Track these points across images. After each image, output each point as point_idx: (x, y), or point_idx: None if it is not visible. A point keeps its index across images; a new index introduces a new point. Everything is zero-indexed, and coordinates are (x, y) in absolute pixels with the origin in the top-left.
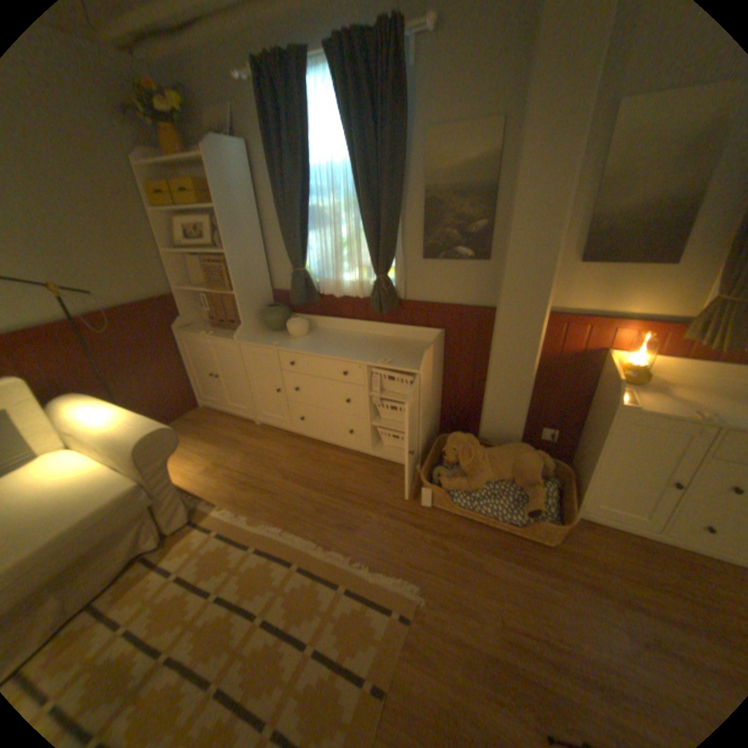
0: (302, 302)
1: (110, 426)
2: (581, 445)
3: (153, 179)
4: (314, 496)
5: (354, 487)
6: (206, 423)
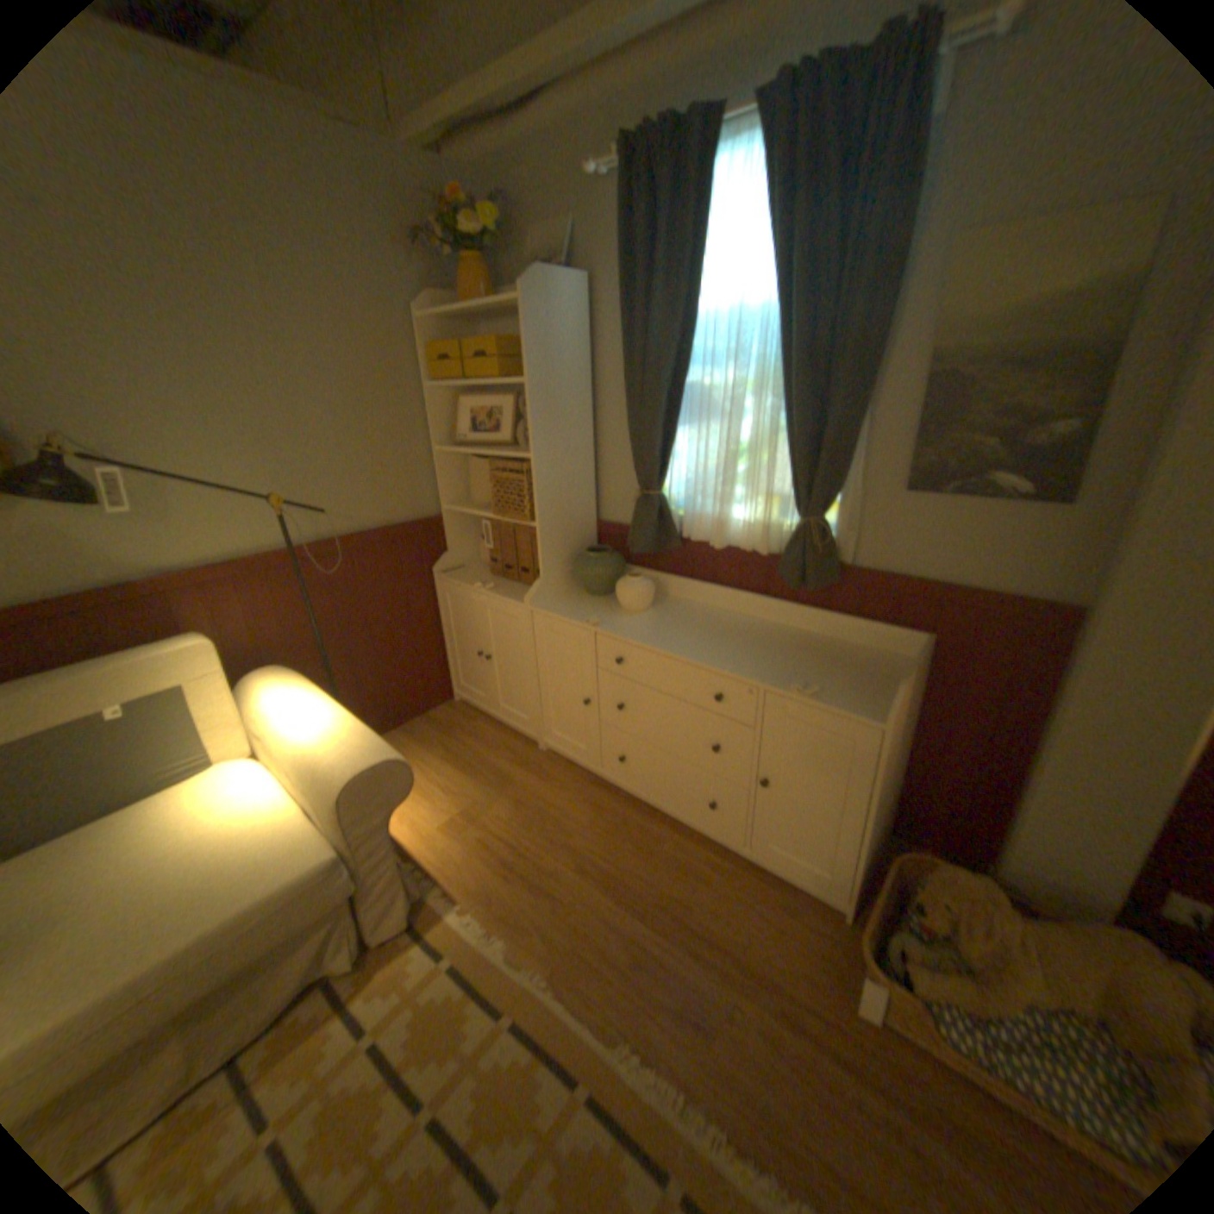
0: (648, 549)
1: (313, 740)
2: None
3: (439, 337)
4: (631, 928)
5: (710, 927)
6: (460, 730)
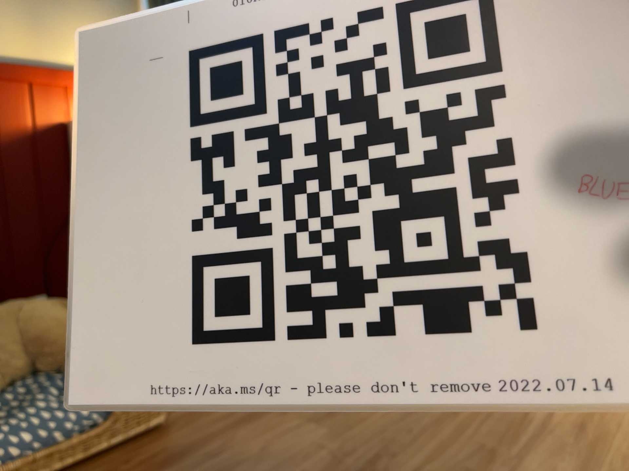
0: None
1: None
2: None
3: None
4: None
5: None
6: None
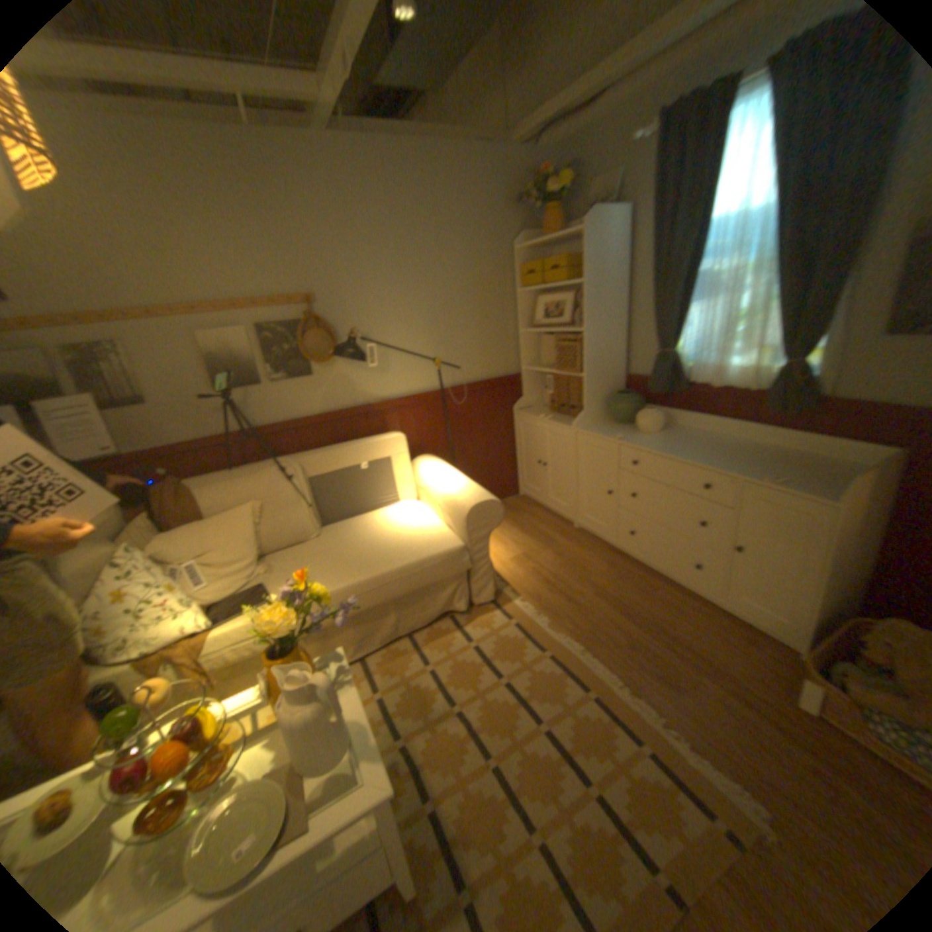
0: (661, 390)
1: (452, 488)
2: None
3: (526, 260)
4: (629, 629)
5: (687, 639)
6: (522, 511)
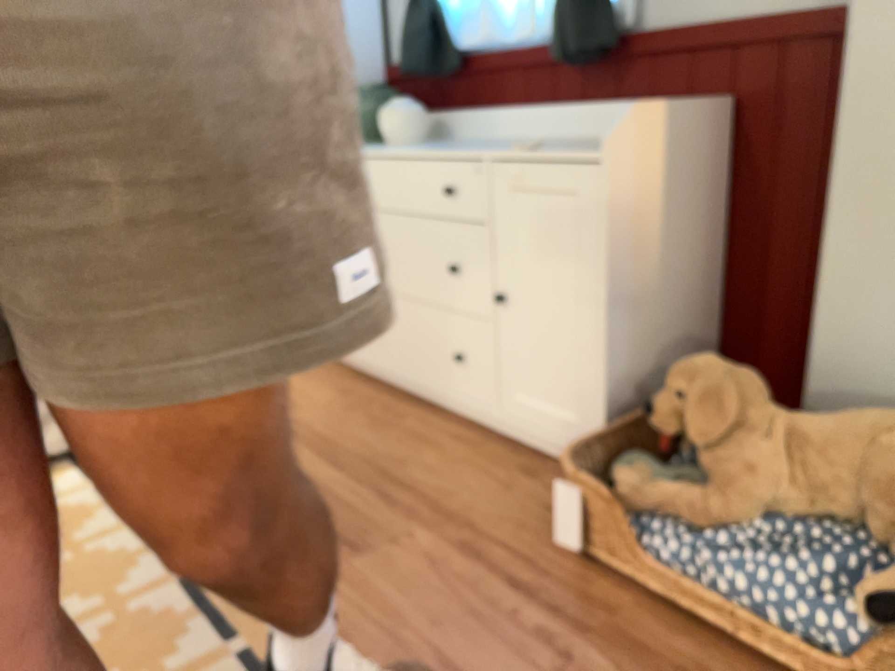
0: (417, 66)
1: None
2: None
3: None
4: (323, 472)
5: (420, 477)
6: None
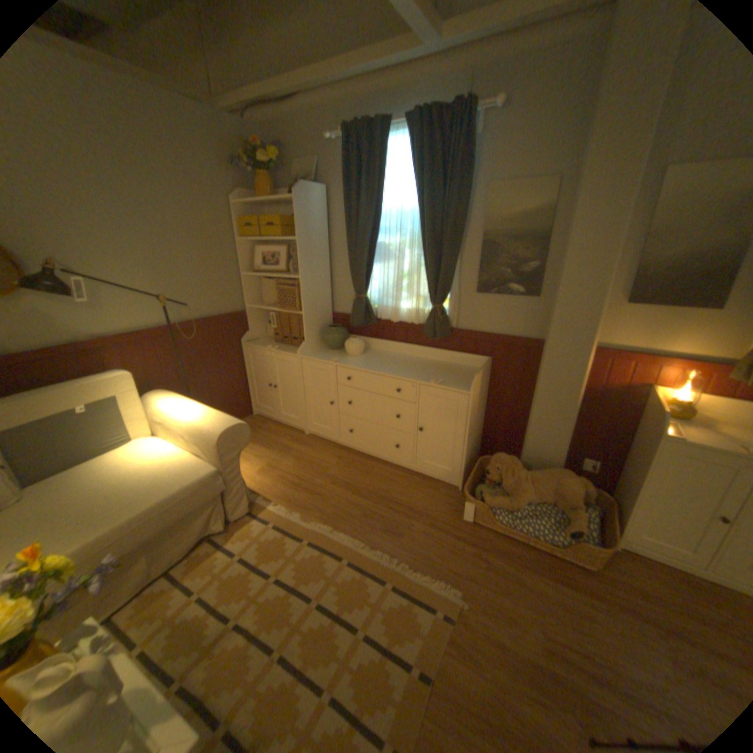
0: (360, 324)
1: (197, 418)
2: (623, 478)
3: (244, 214)
4: (361, 502)
5: (398, 498)
6: (259, 428)
